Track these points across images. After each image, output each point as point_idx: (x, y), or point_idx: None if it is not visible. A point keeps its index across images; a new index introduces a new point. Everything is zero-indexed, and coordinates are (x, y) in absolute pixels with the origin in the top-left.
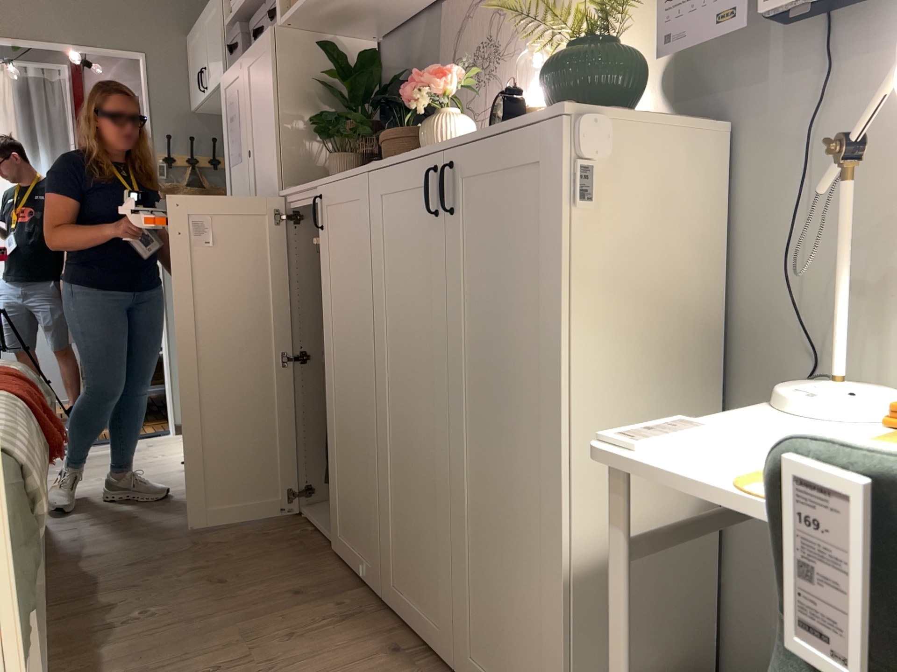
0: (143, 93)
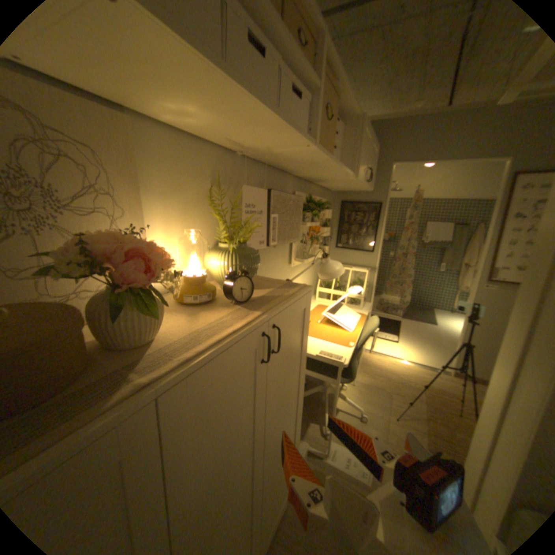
0: None
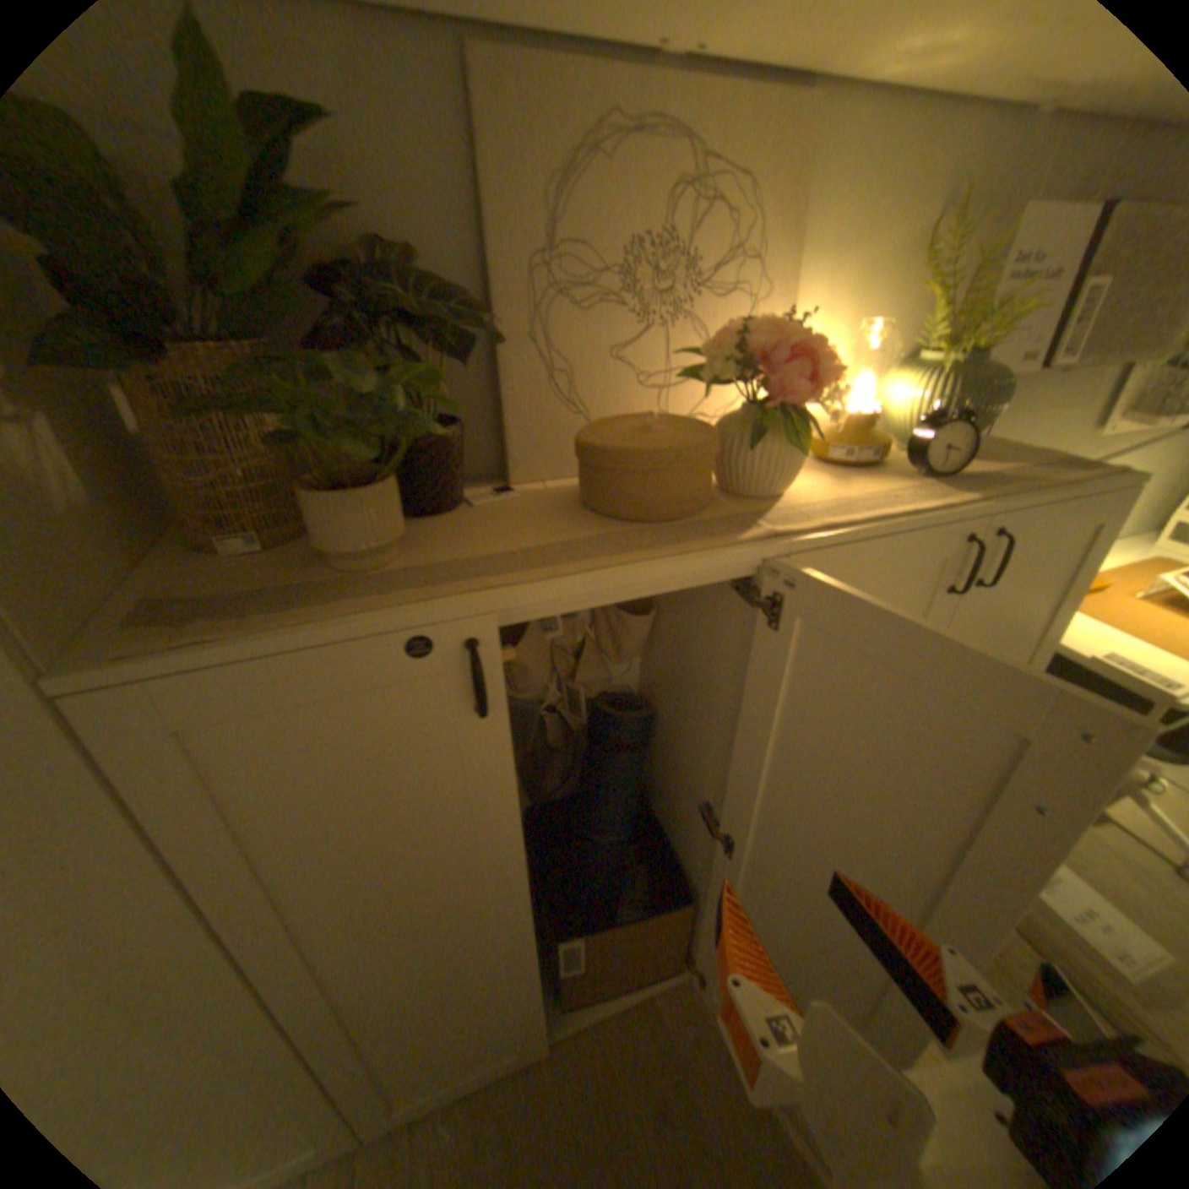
0: None
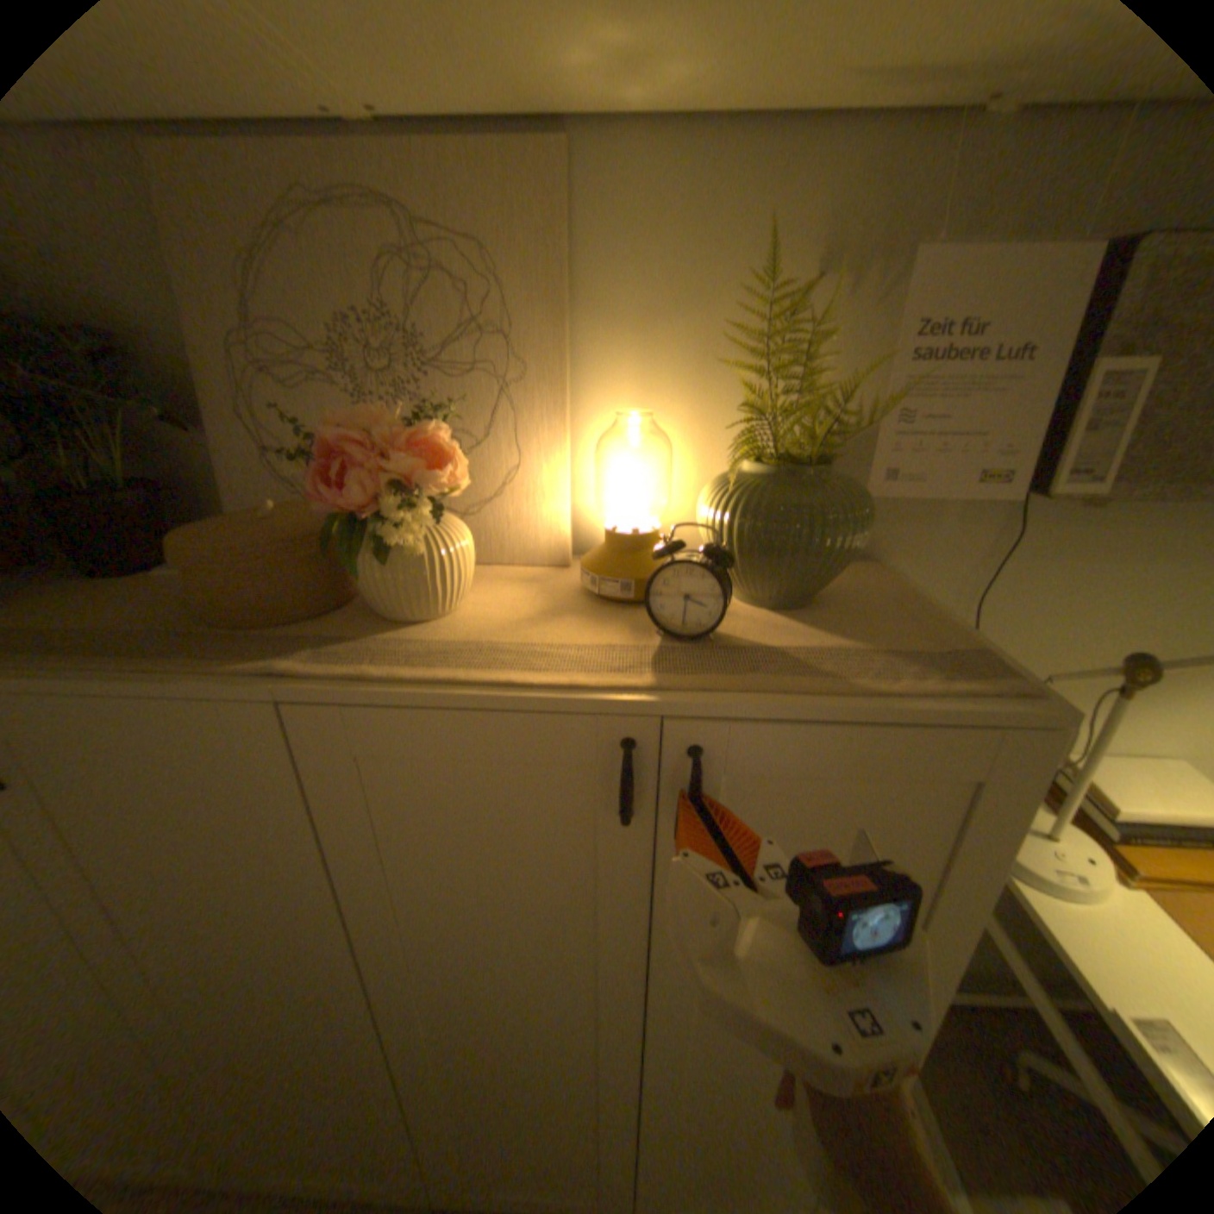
0: None
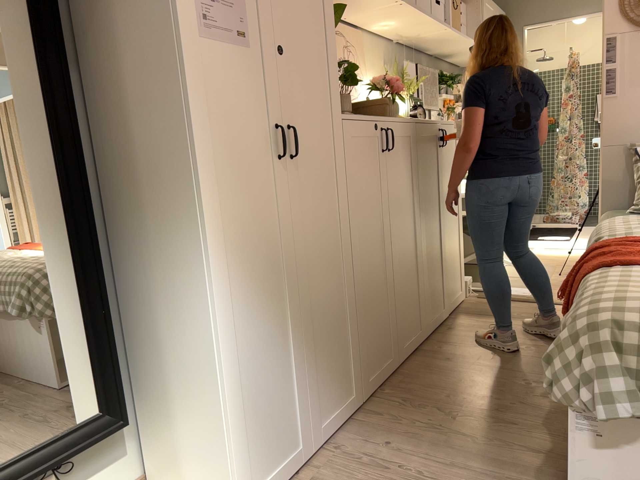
0: None
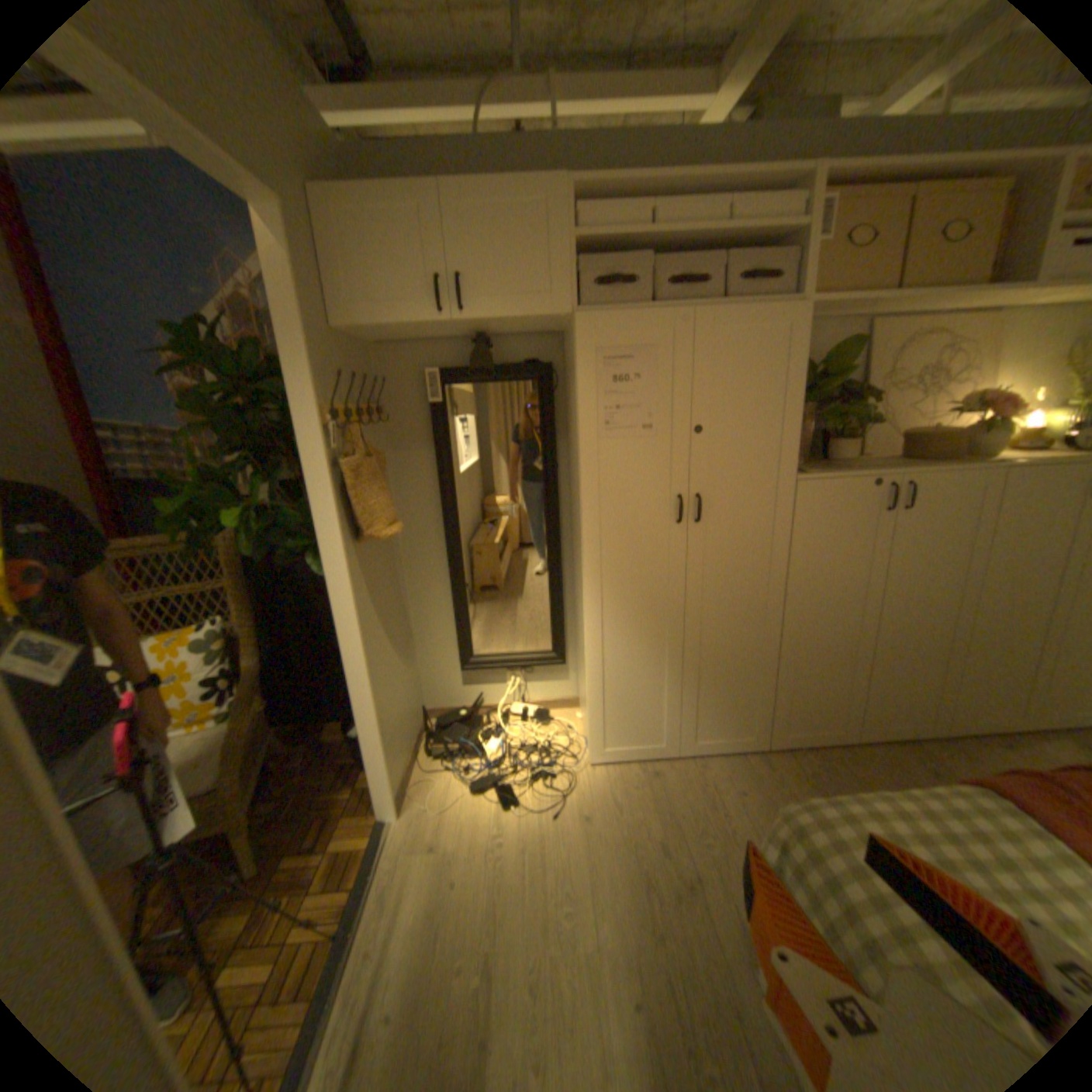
0: (269, 282)
